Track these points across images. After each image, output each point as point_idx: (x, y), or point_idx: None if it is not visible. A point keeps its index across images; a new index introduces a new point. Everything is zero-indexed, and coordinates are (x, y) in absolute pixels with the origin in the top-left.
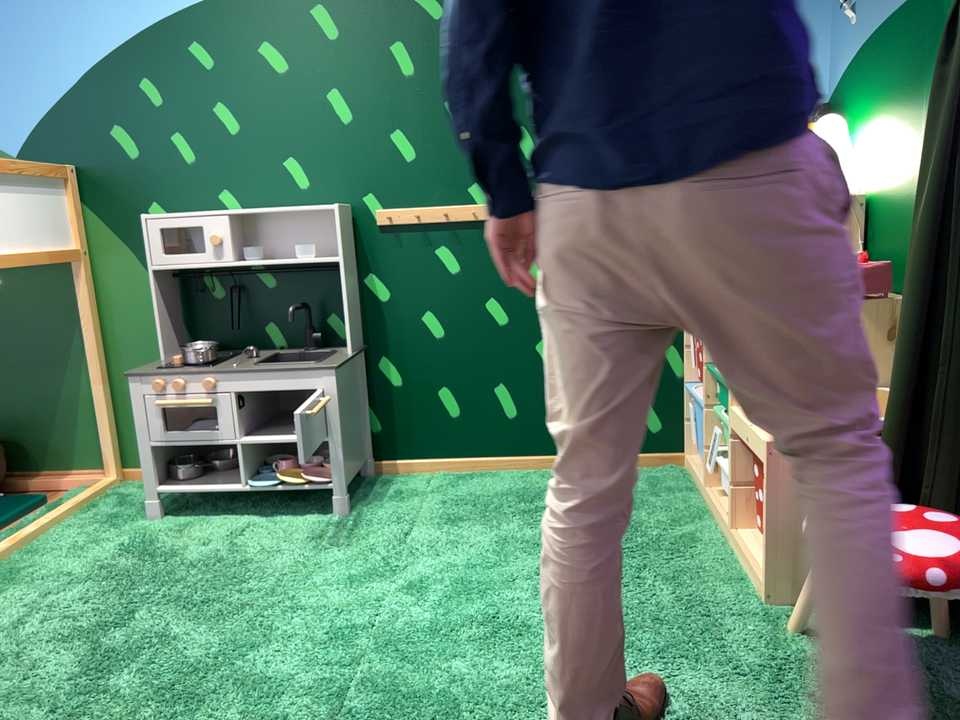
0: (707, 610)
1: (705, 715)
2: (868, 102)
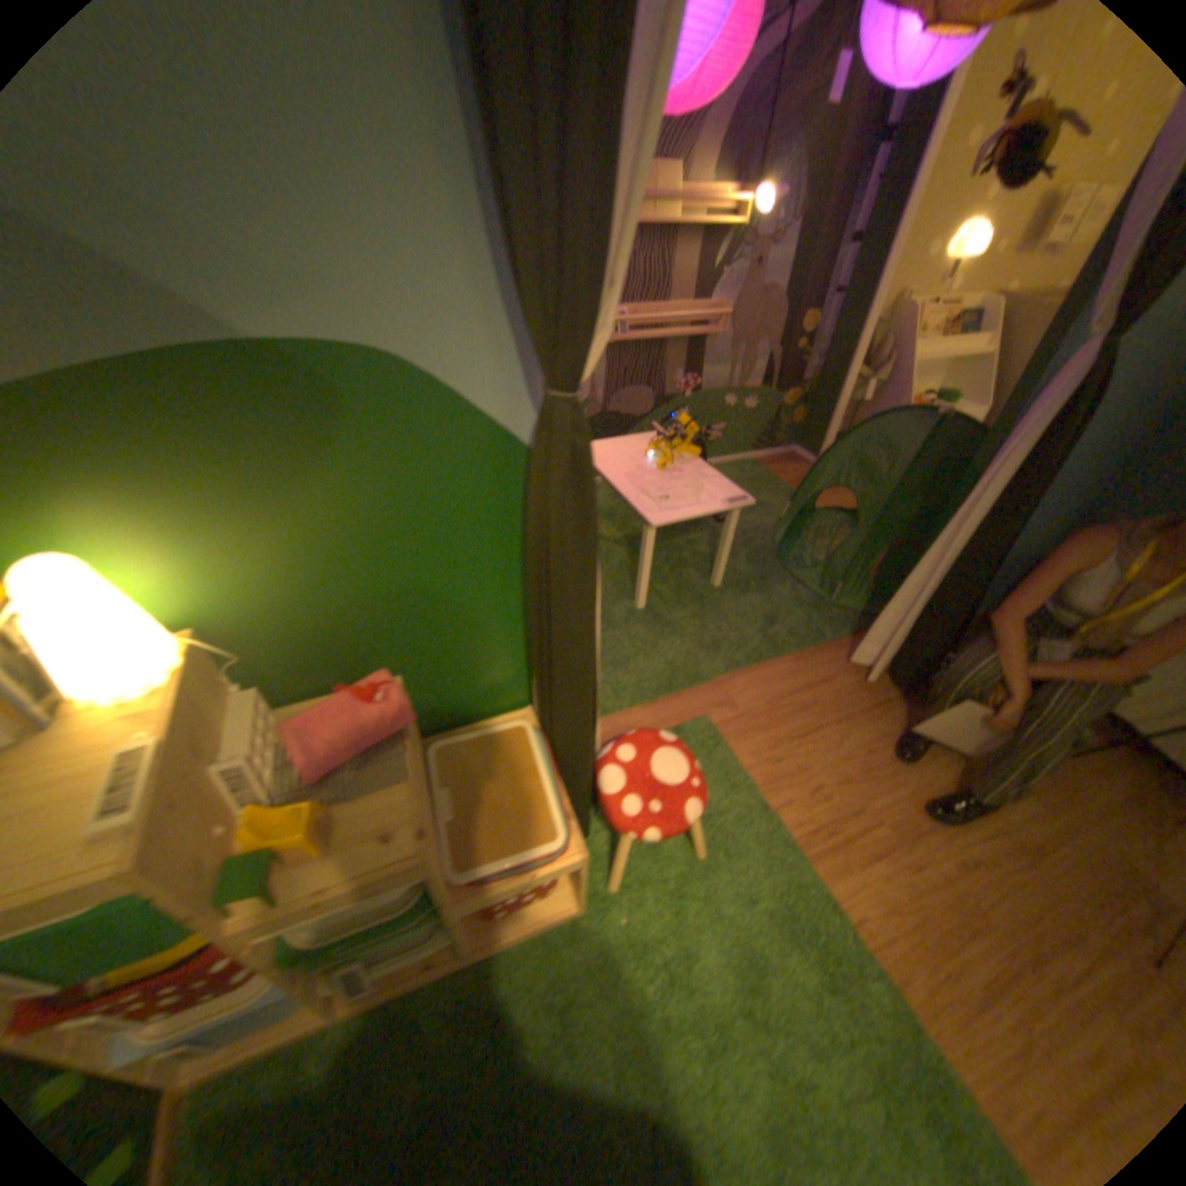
0: (606, 966)
1: (740, 941)
2: (90, 505)
